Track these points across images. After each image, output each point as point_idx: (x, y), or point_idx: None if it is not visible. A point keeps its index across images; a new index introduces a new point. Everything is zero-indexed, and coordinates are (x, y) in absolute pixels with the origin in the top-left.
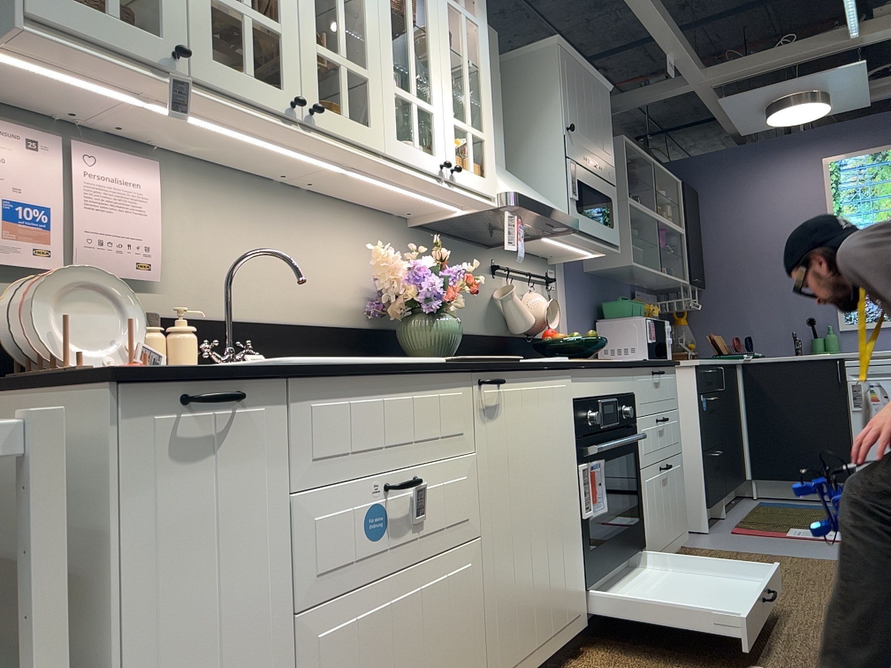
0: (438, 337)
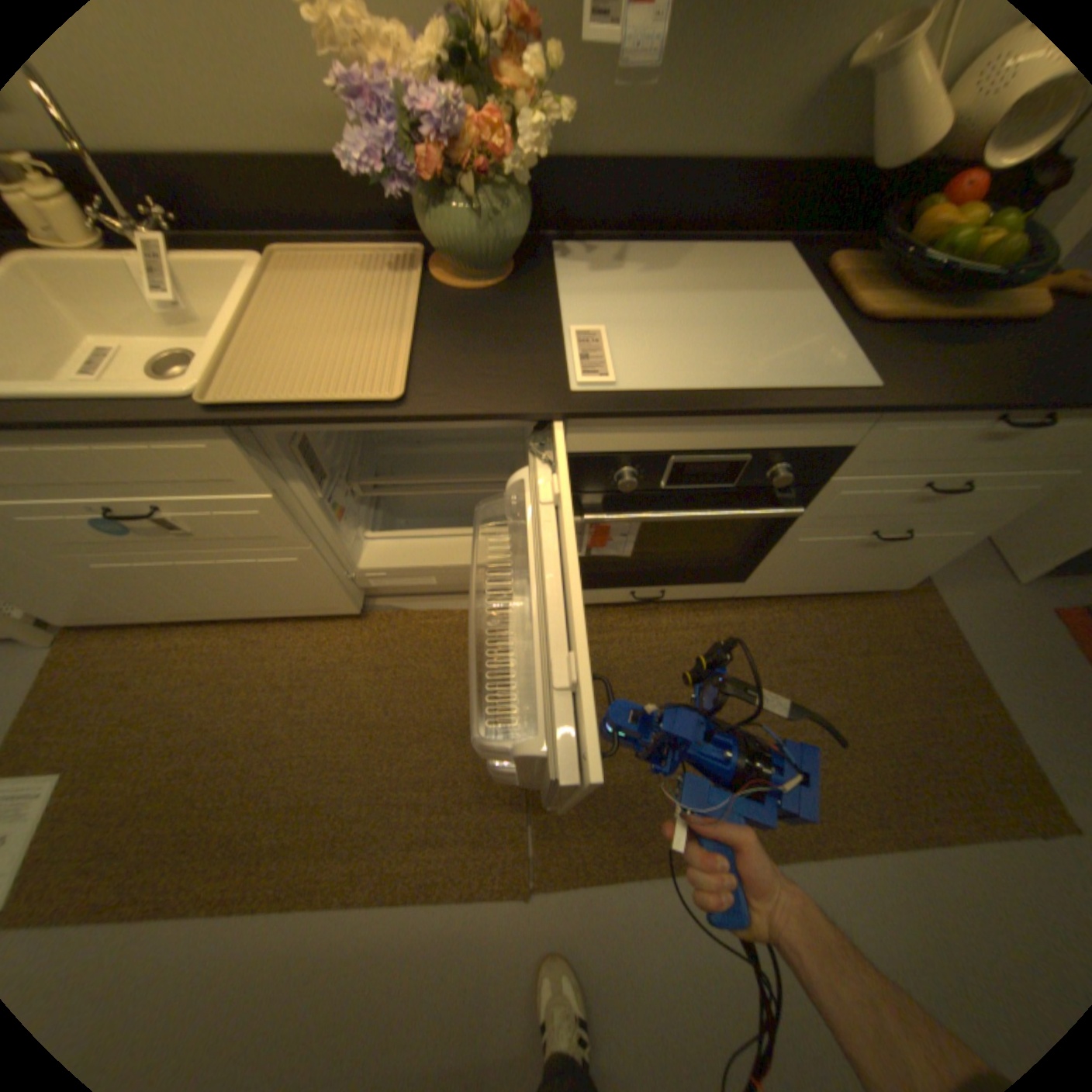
0: (445, 240)
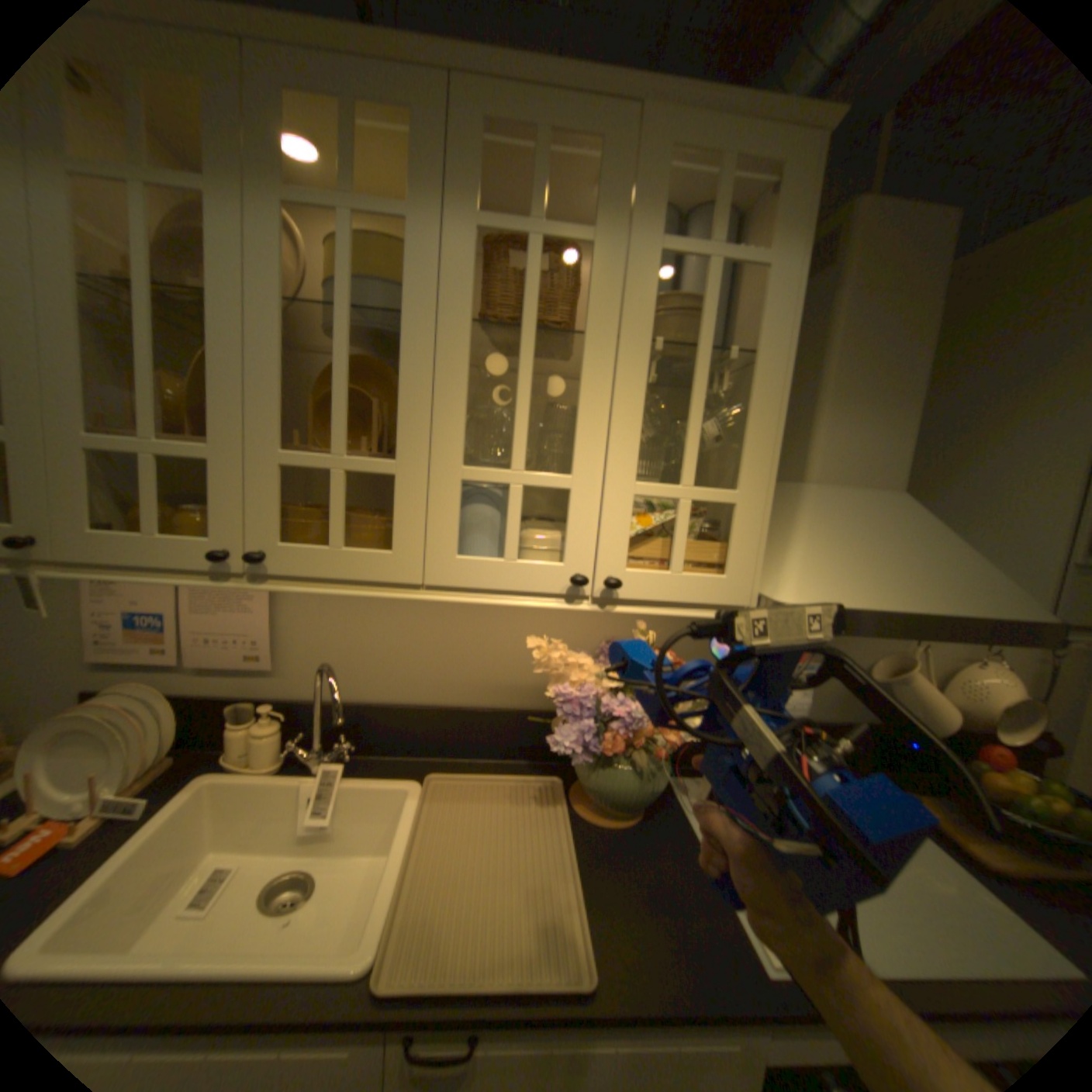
0: (603, 790)
